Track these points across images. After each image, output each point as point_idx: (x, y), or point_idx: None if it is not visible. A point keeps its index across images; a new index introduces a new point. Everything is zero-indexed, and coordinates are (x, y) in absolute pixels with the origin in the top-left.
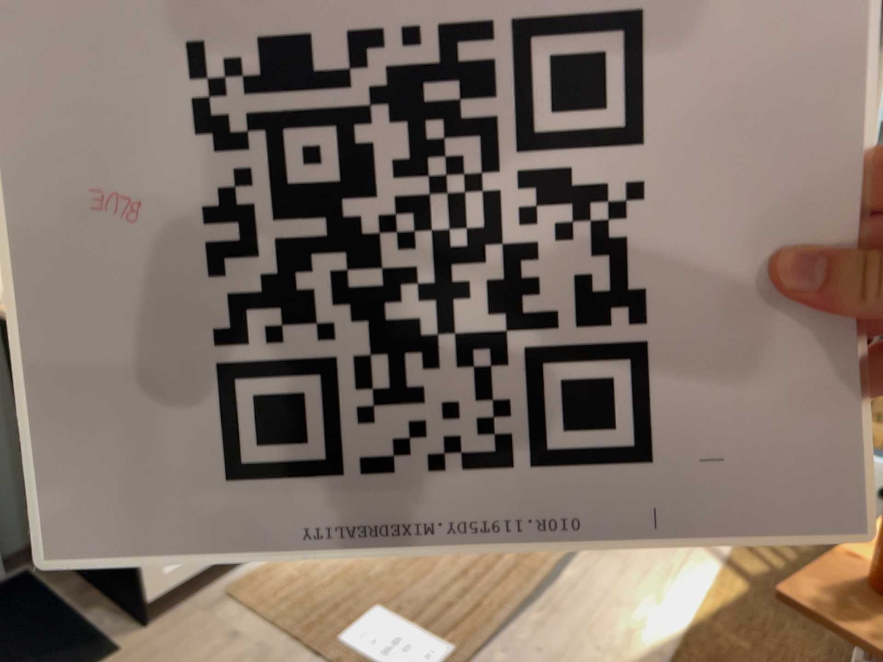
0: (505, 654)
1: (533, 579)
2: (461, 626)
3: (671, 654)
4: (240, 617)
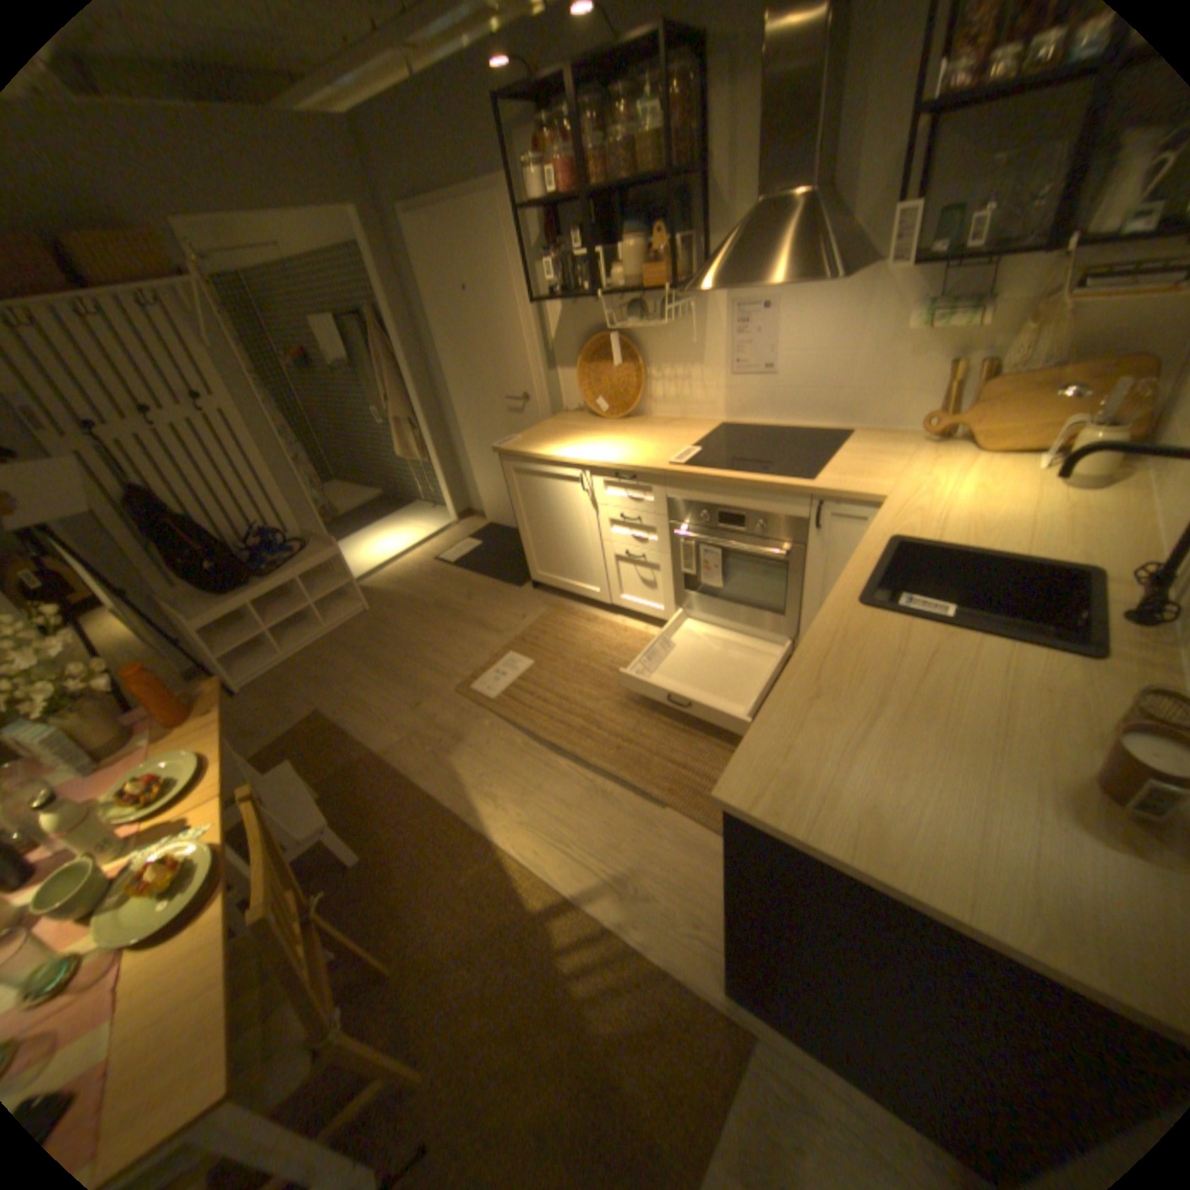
0: (489, 724)
1: (555, 737)
2: (514, 701)
3: (468, 820)
4: (538, 615)
